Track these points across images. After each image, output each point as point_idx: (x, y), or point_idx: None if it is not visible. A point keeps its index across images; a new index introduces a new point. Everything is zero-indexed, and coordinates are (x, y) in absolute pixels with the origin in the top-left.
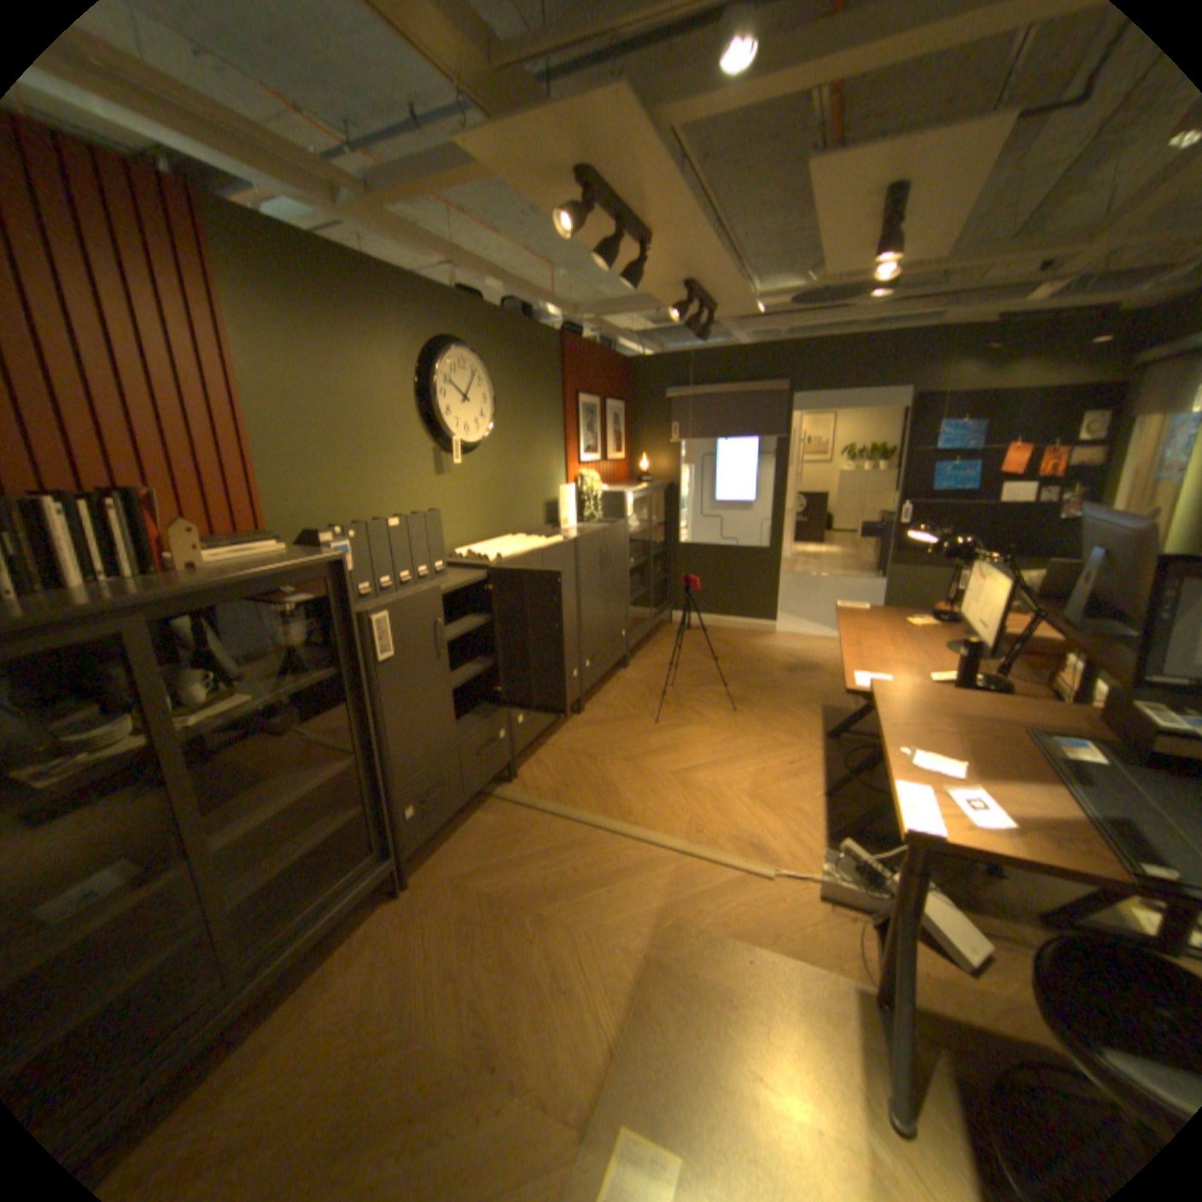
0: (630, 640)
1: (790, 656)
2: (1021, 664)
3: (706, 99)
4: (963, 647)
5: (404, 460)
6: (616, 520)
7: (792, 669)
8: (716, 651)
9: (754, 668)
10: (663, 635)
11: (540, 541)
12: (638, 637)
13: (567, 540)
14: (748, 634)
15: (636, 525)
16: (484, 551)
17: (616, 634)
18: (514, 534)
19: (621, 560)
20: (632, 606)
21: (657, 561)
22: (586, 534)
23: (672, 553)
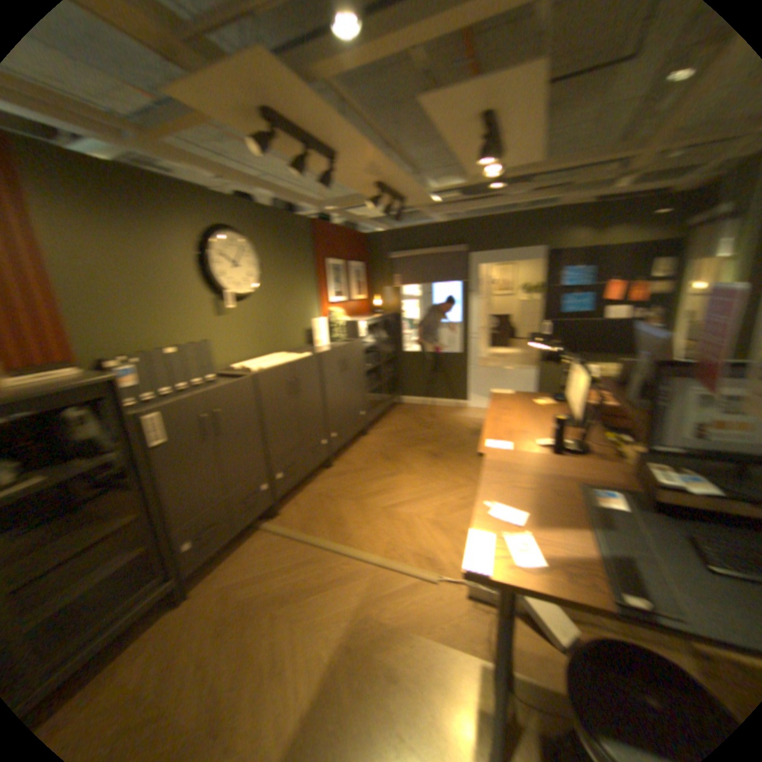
0: (371, 417)
1: (477, 424)
2: (595, 432)
3: (341, 59)
4: (556, 421)
5: (194, 307)
6: (356, 340)
7: (477, 432)
8: (429, 422)
9: (452, 433)
10: (397, 412)
11: (296, 356)
12: (377, 415)
13: (315, 355)
14: (452, 410)
15: (374, 342)
16: (254, 364)
17: (359, 414)
18: (284, 351)
19: (359, 365)
20: (373, 395)
21: (391, 364)
22: (330, 350)
23: (402, 358)
